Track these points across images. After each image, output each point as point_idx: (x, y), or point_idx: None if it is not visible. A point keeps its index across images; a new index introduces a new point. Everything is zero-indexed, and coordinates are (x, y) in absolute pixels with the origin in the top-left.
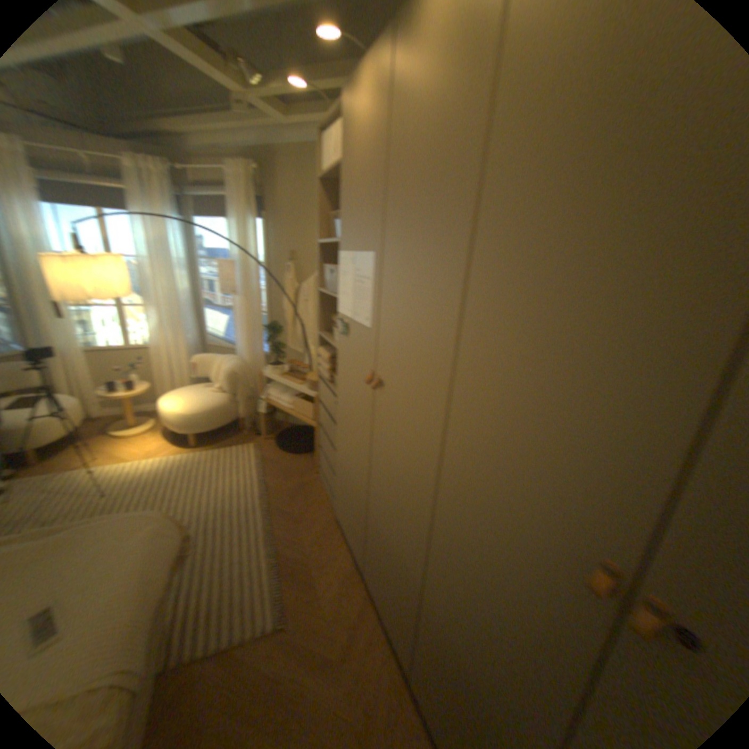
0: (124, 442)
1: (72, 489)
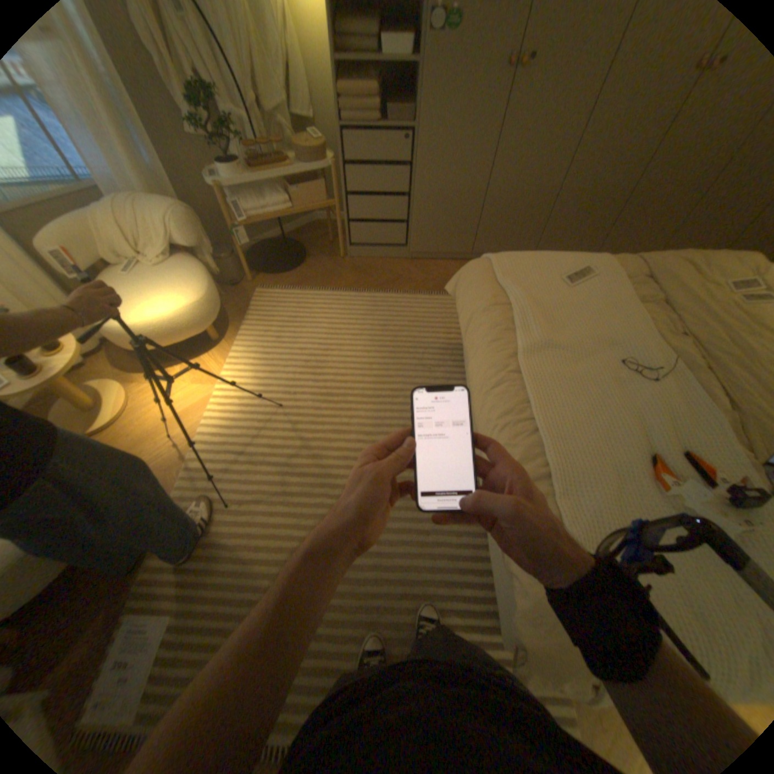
0: (133, 410)
1: (239, 438)
